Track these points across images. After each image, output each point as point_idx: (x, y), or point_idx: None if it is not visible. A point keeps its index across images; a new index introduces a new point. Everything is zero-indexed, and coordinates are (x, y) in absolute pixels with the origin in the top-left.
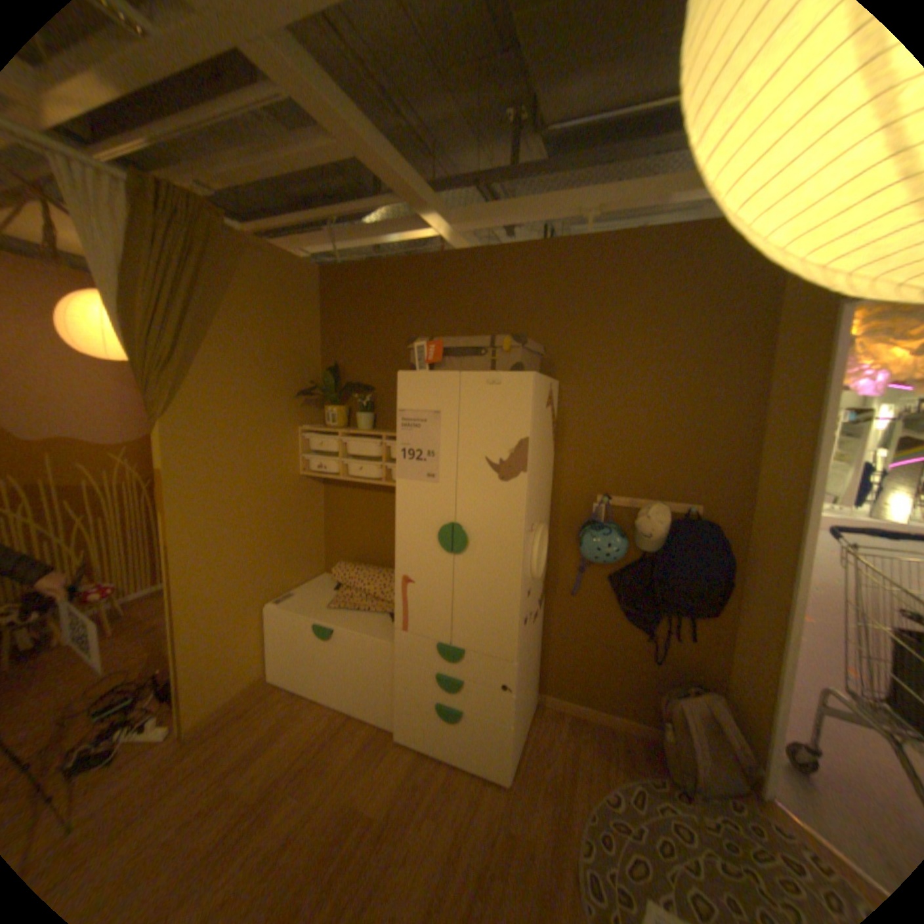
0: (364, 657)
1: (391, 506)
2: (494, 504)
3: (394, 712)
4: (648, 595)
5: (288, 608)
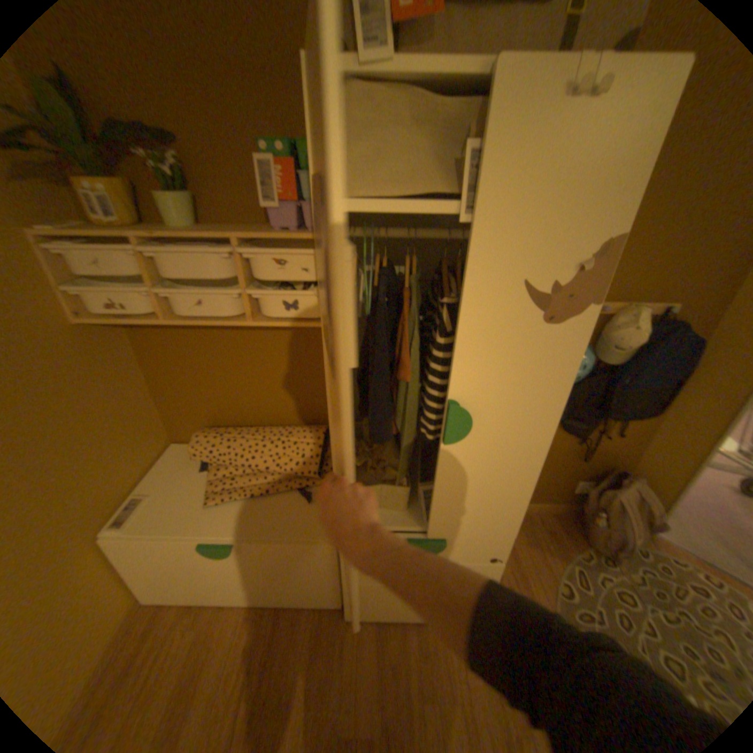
0: (289, 560)
1: (256, 347)
2: (526, 361)
3: (344, 601)
4: (592, 405)
5: (141, 527)
